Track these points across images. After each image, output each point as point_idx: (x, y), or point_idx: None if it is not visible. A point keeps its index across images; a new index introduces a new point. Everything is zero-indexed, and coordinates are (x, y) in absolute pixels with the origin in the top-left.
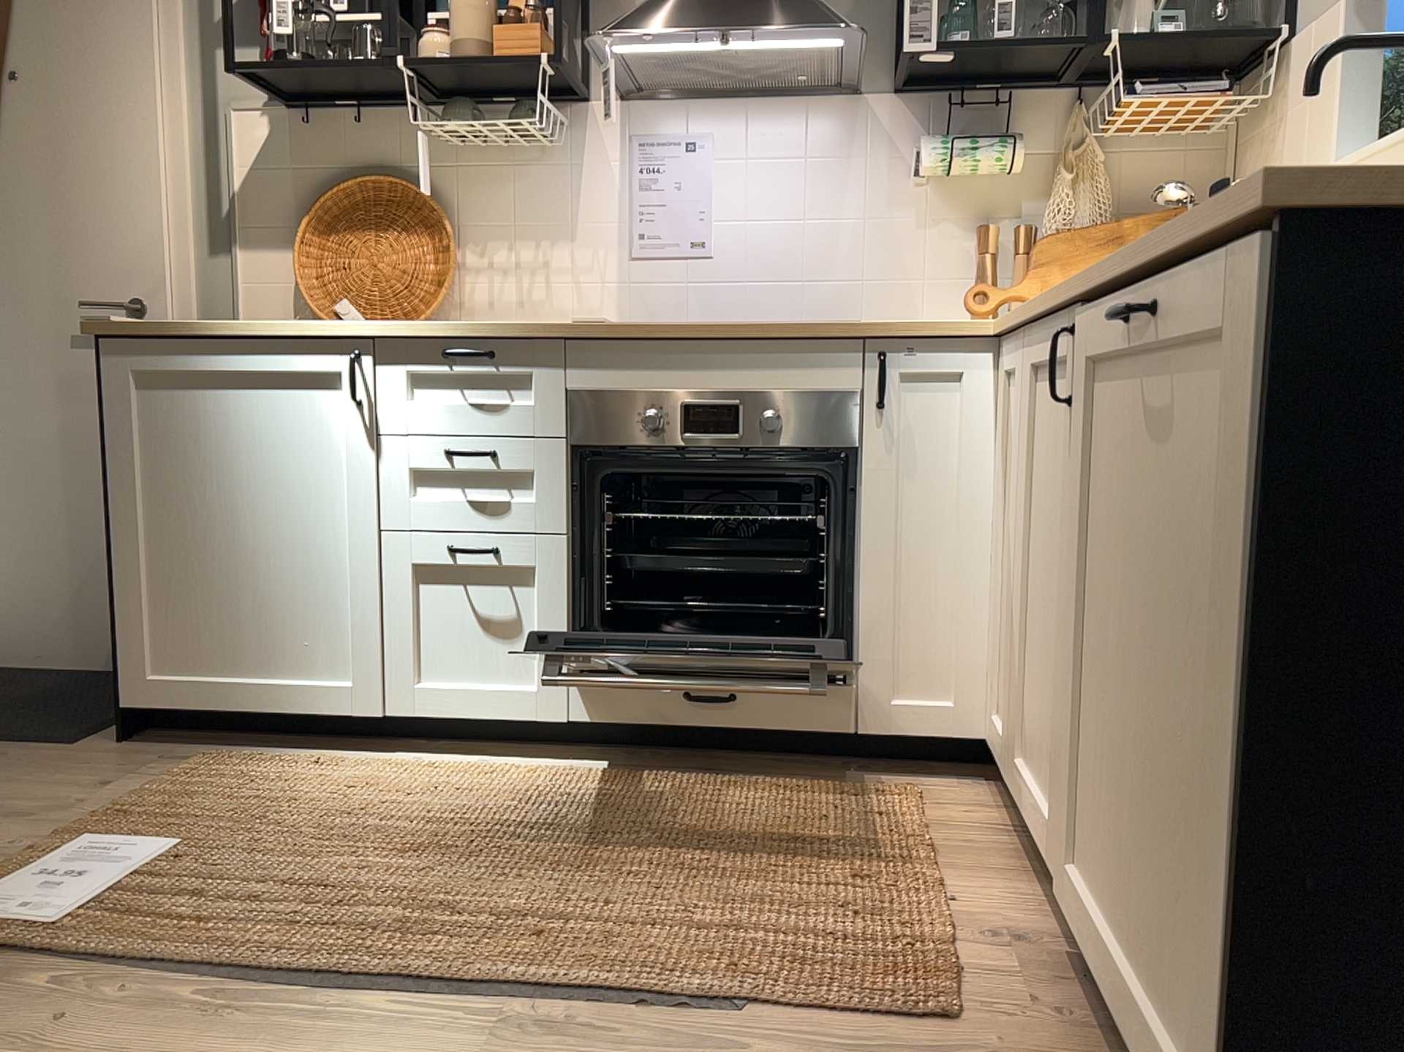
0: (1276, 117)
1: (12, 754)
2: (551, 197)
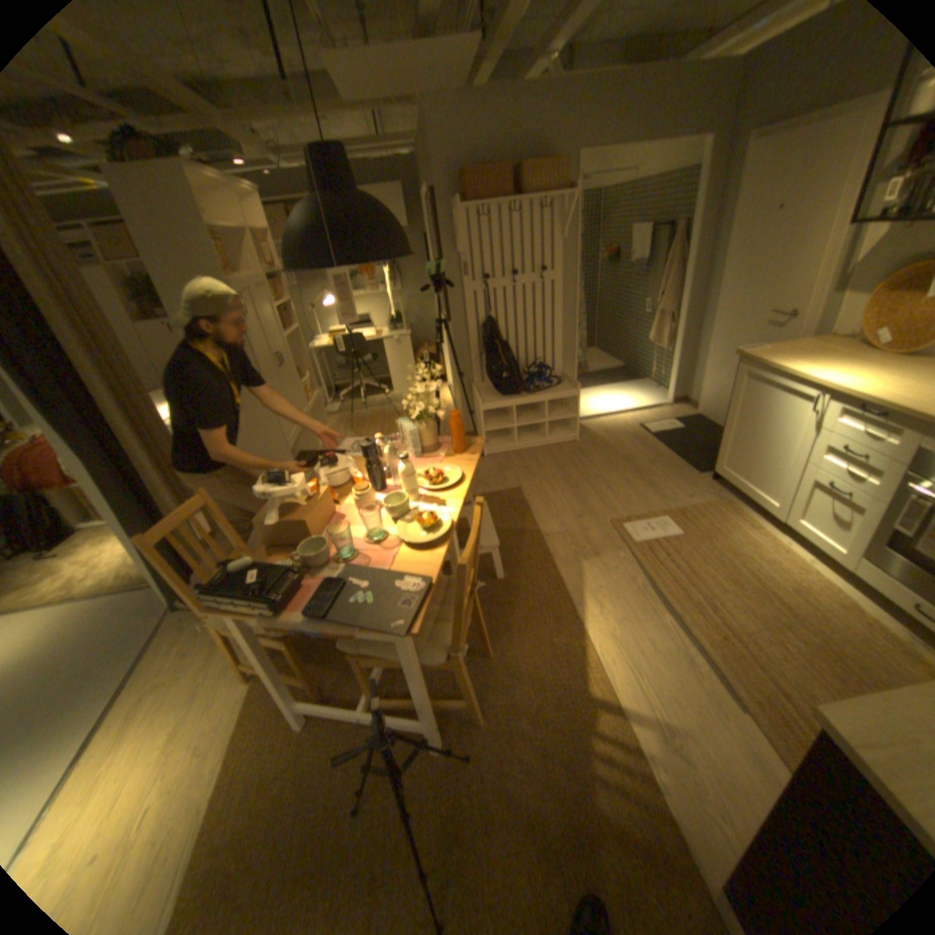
0: None
1: (685, 468)
2: None
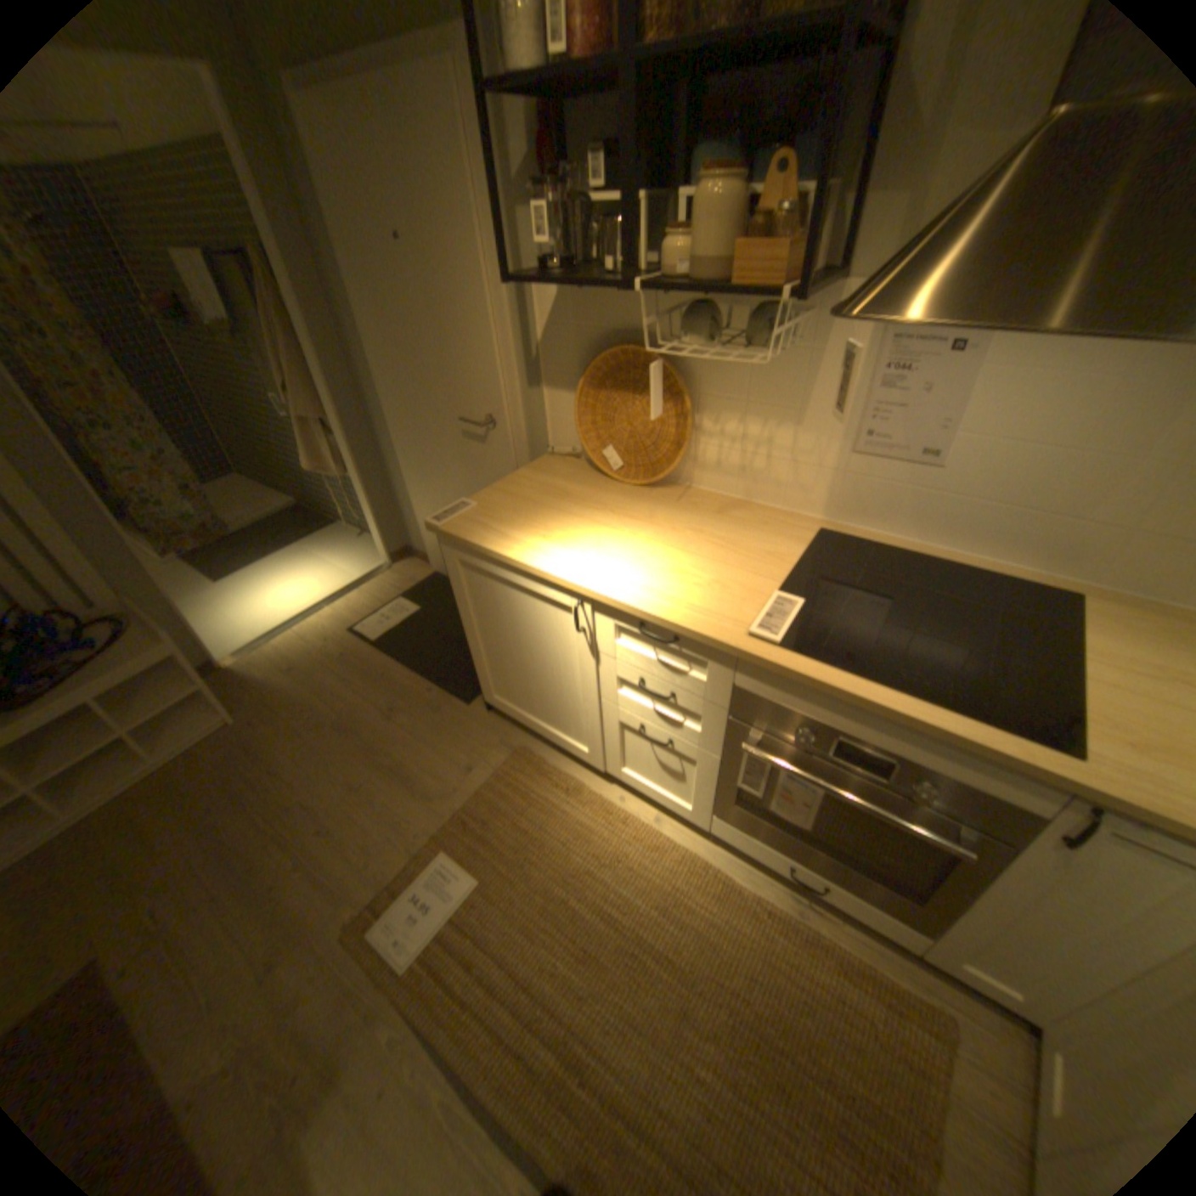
0: None
1: (442, 705)
2: (787, 378)
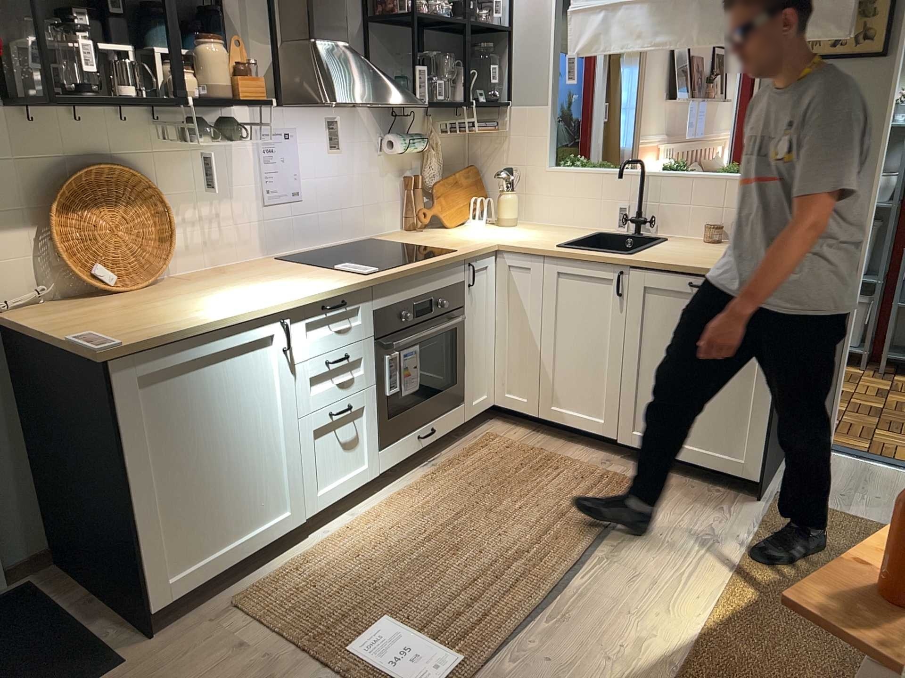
0: (505, 134)
1: None
2: (217, 171)
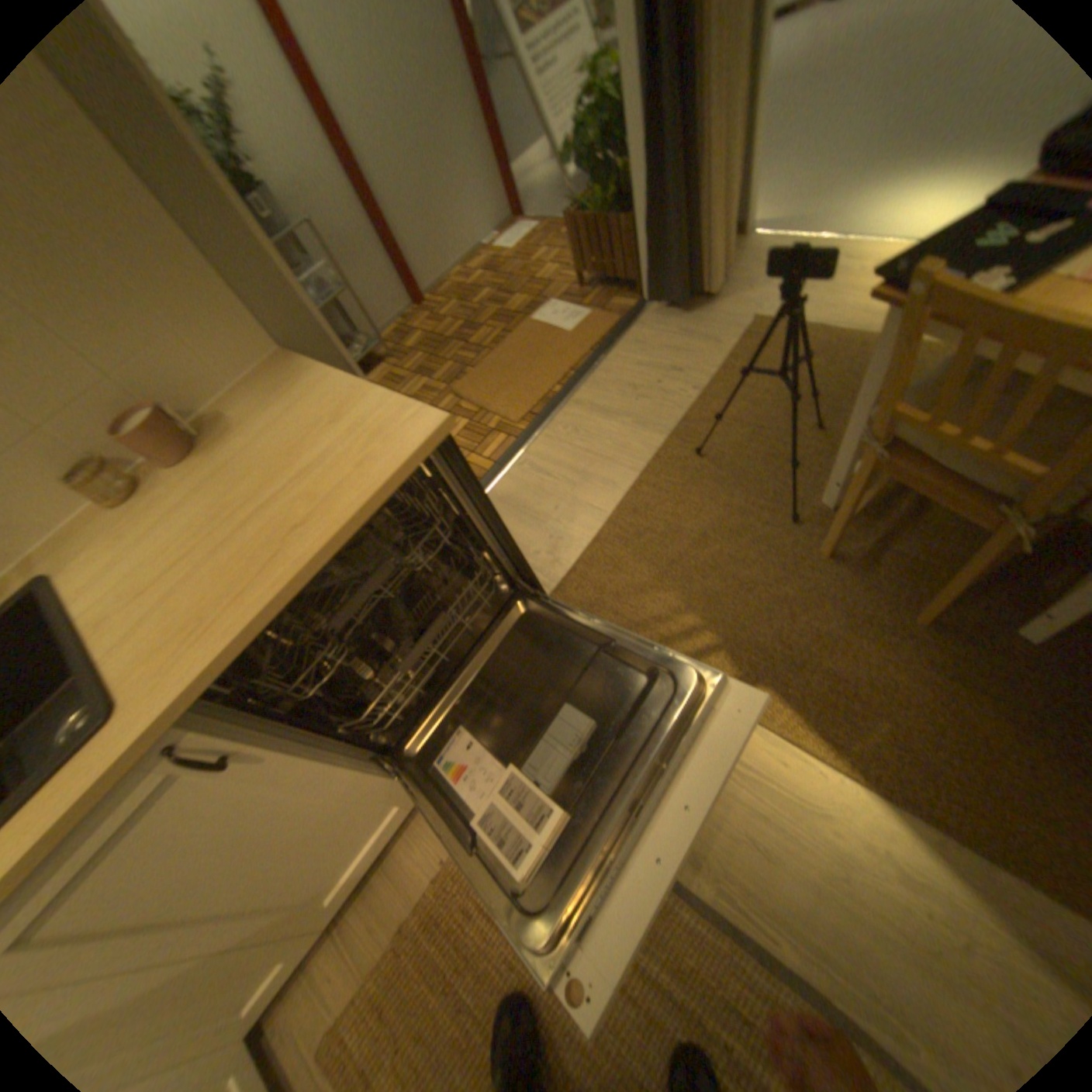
0: None
1: None
2: None
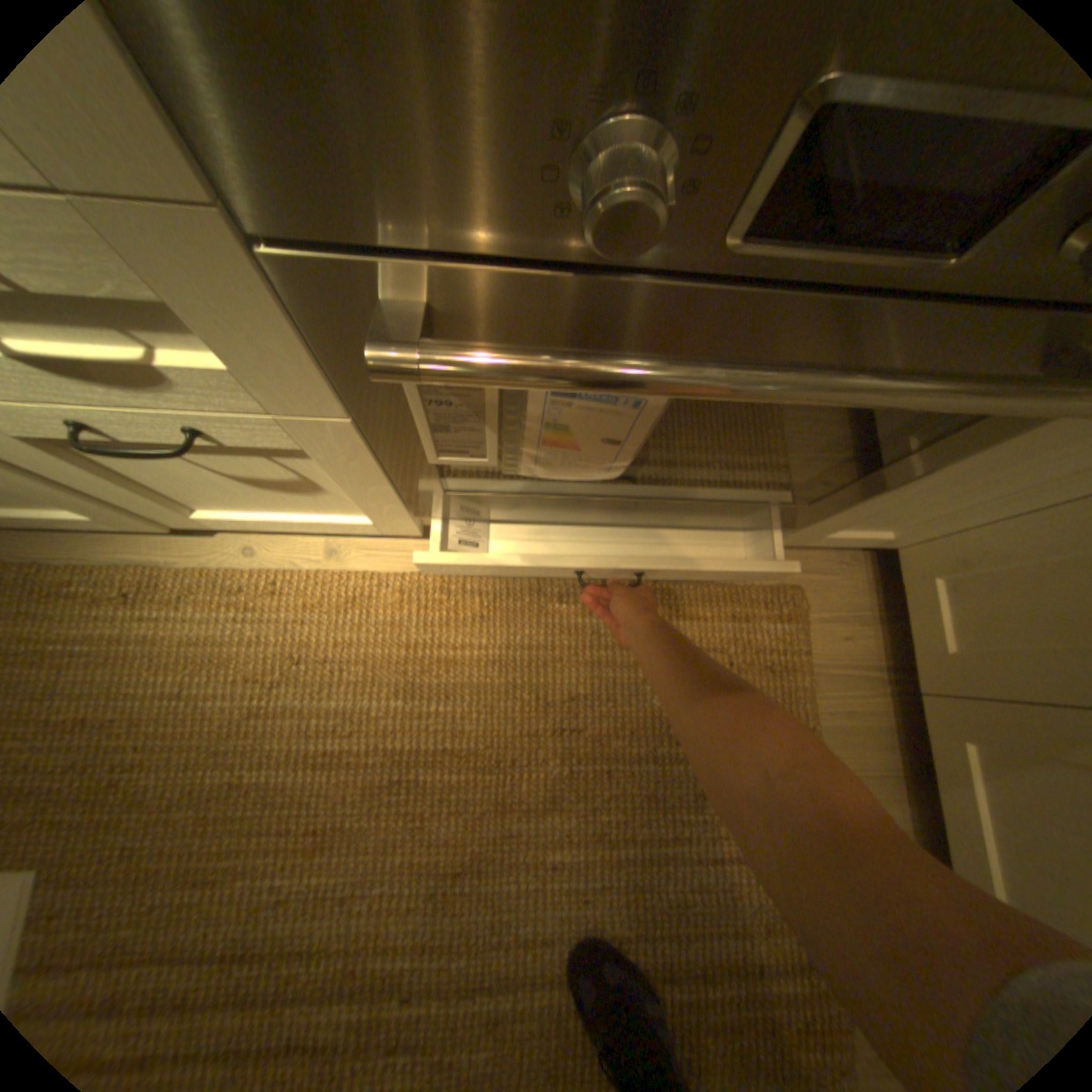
0: None
1: None
2: None
